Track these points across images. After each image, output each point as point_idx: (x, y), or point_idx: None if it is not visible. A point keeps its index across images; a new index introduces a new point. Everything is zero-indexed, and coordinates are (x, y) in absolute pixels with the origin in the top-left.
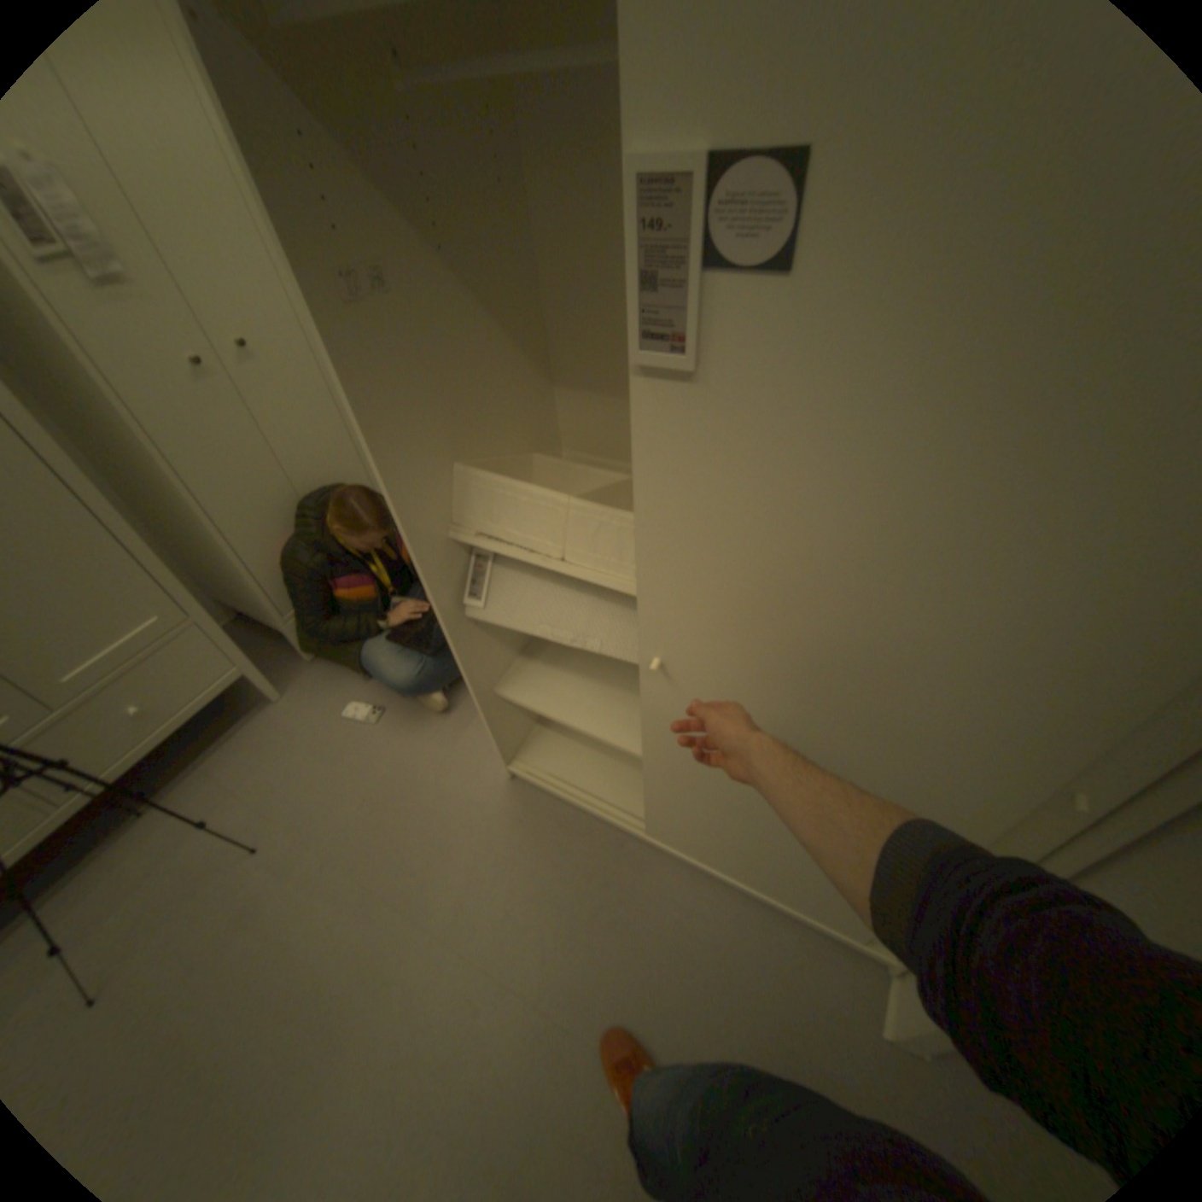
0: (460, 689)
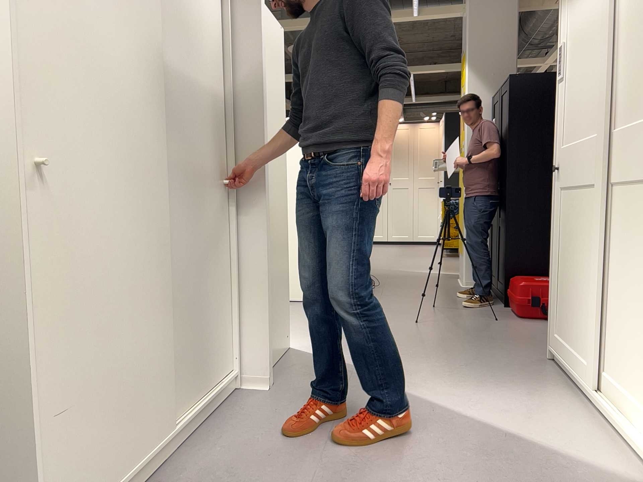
0: None
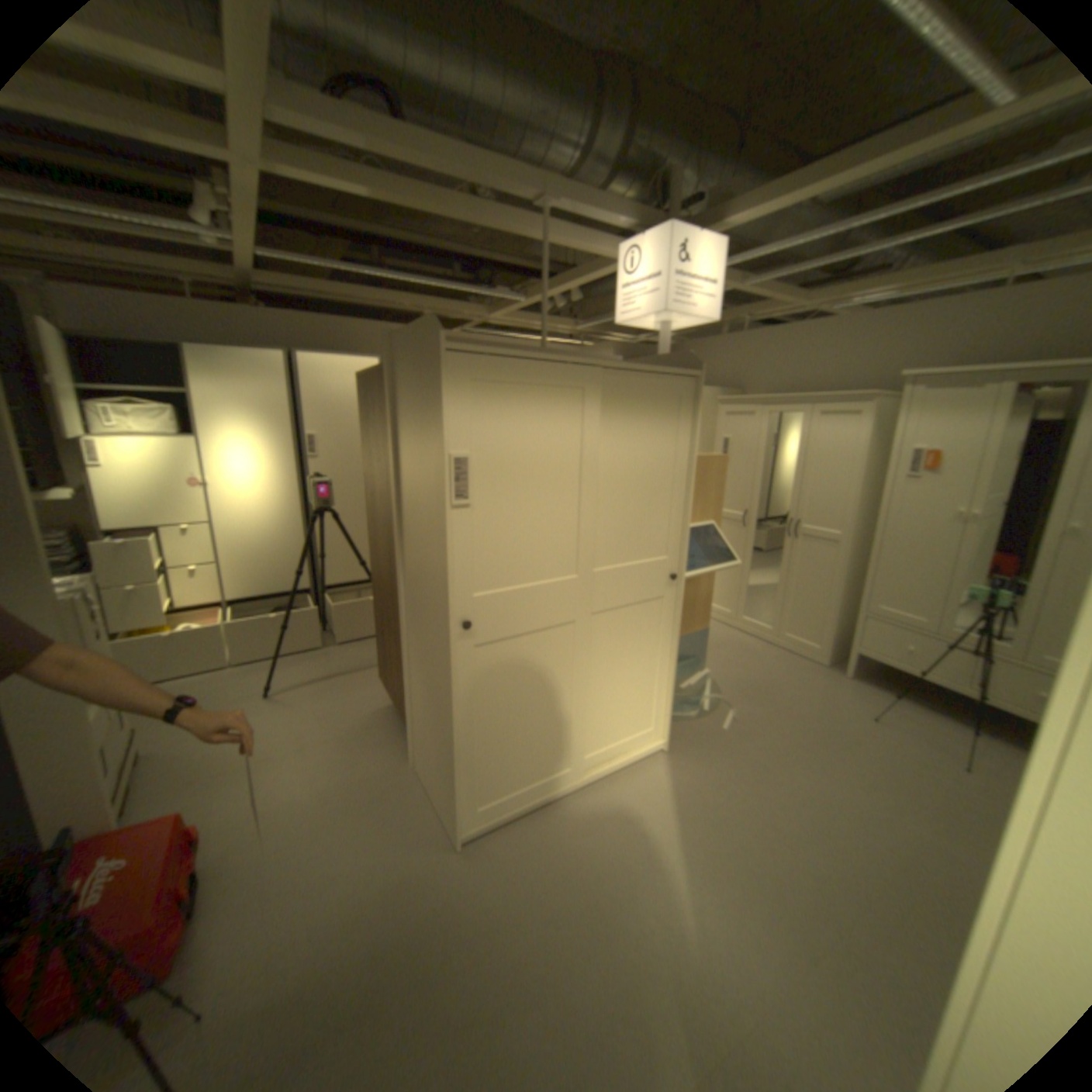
0: None
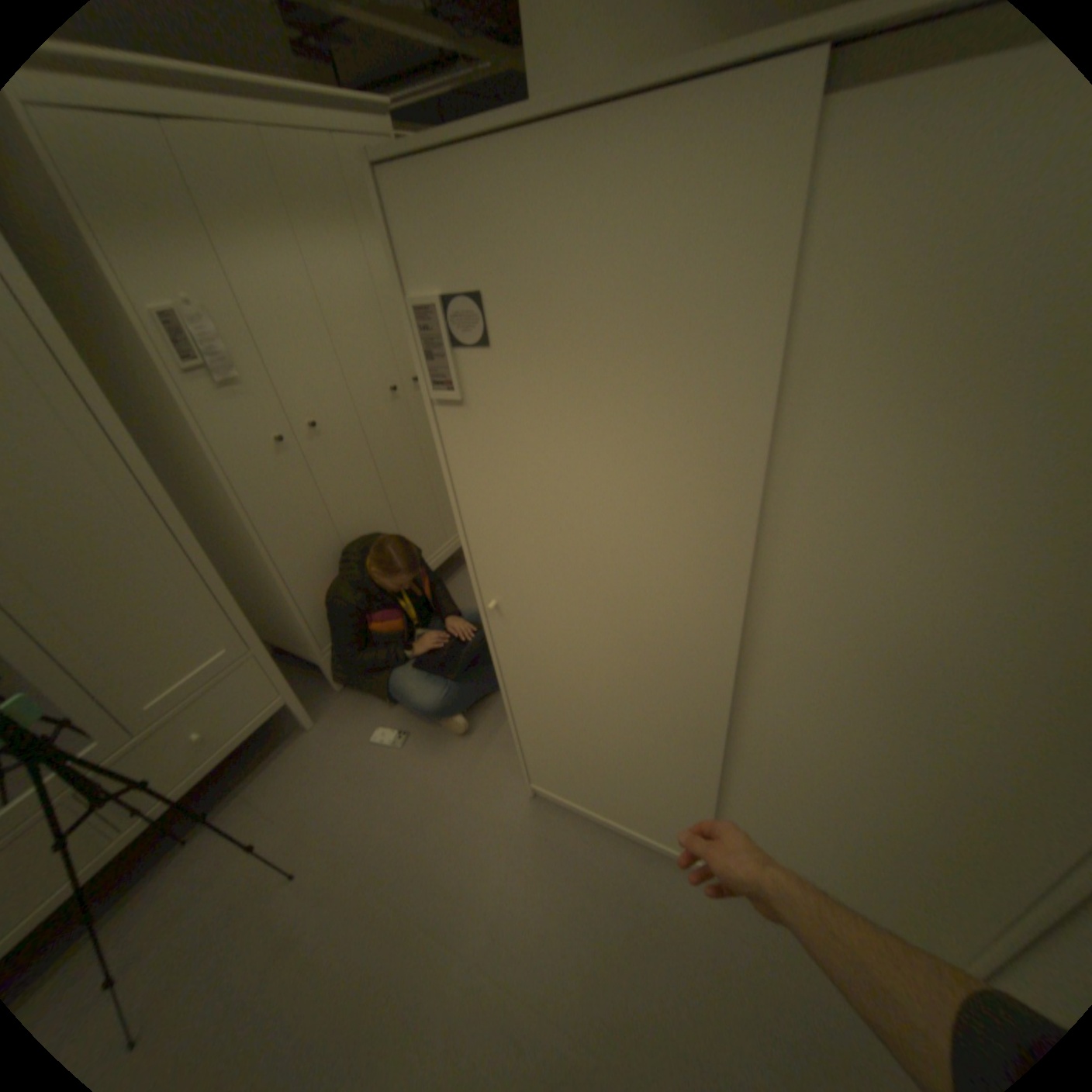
0: (477, 712)
